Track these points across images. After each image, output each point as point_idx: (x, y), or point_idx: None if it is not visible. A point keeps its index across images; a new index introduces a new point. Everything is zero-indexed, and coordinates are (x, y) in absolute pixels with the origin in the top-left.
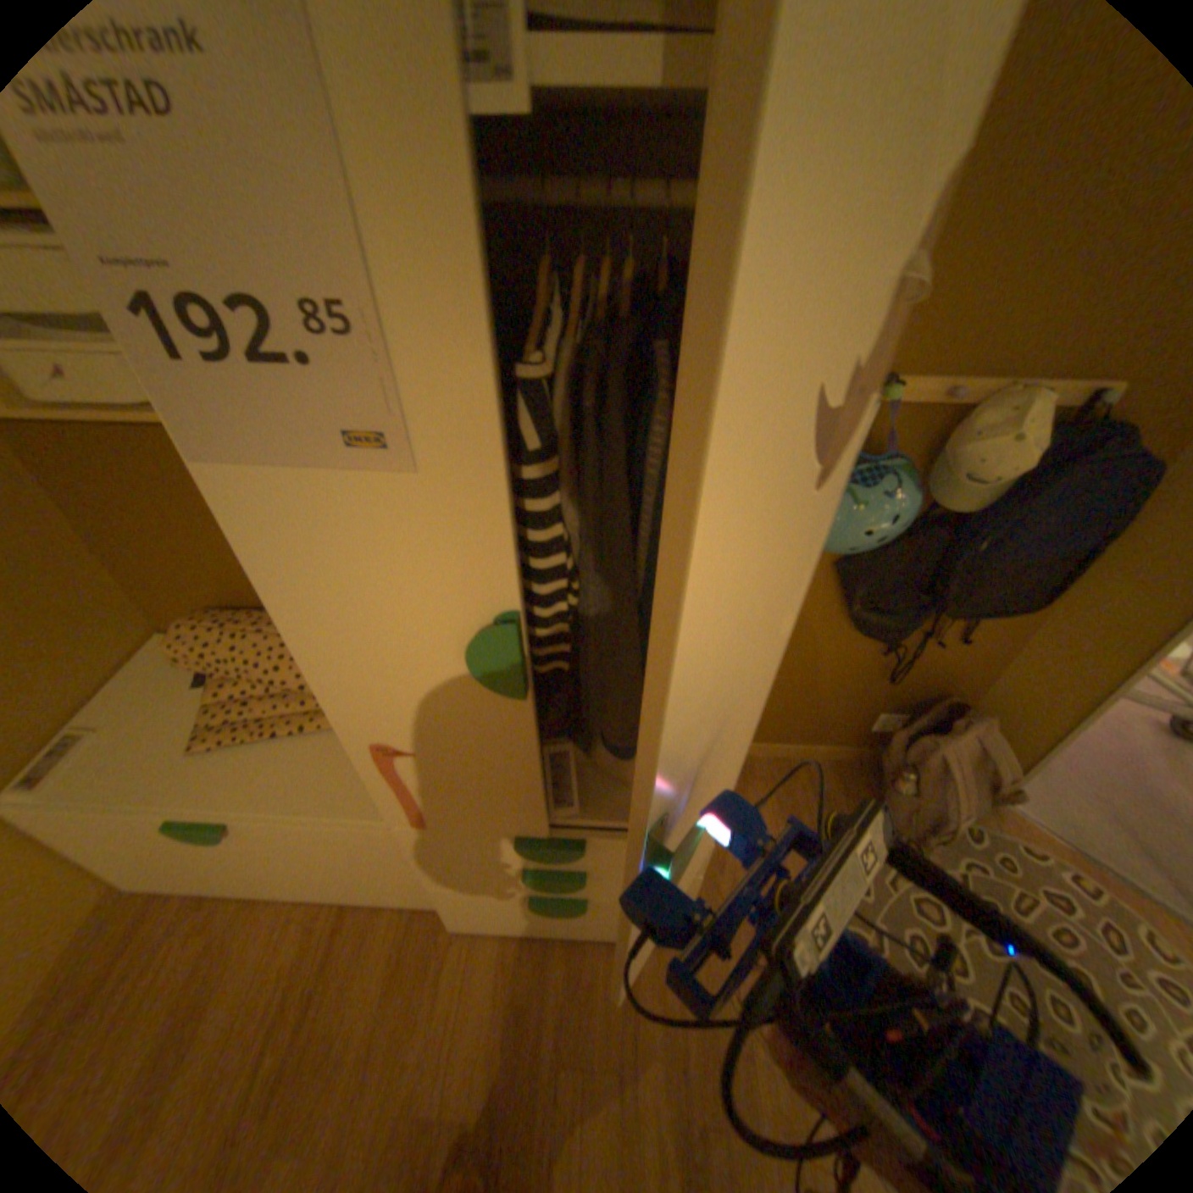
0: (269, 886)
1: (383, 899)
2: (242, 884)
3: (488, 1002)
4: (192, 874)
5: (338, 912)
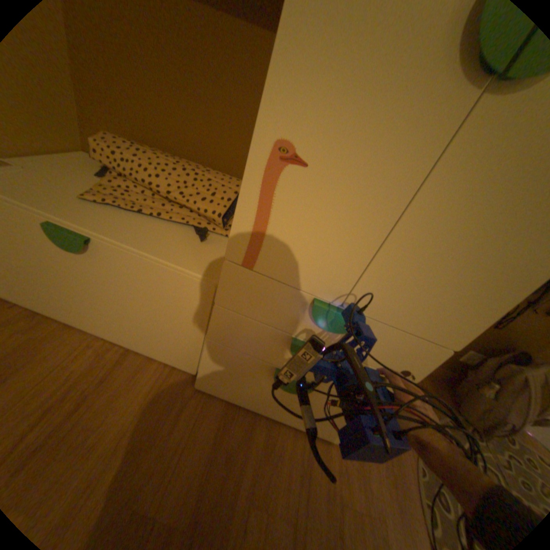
0: (91, 313)
1: (161, 349)
2: (73, 306)
3: (211, 440)
4: (44, 285)
5: (126, 351)
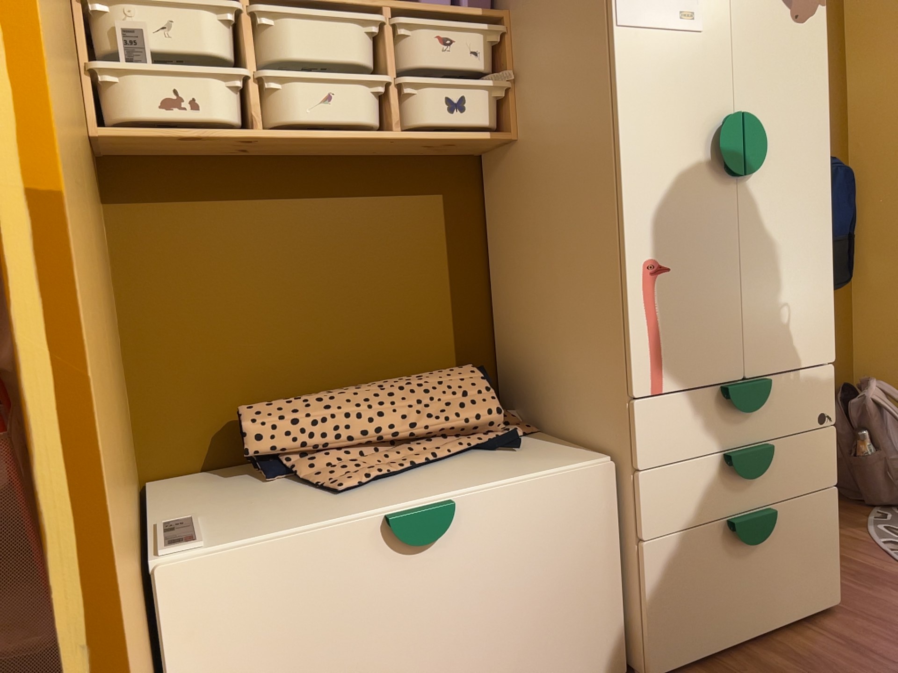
0: None
1: (567, 664)
2: None
3: None
4: None
5: None
